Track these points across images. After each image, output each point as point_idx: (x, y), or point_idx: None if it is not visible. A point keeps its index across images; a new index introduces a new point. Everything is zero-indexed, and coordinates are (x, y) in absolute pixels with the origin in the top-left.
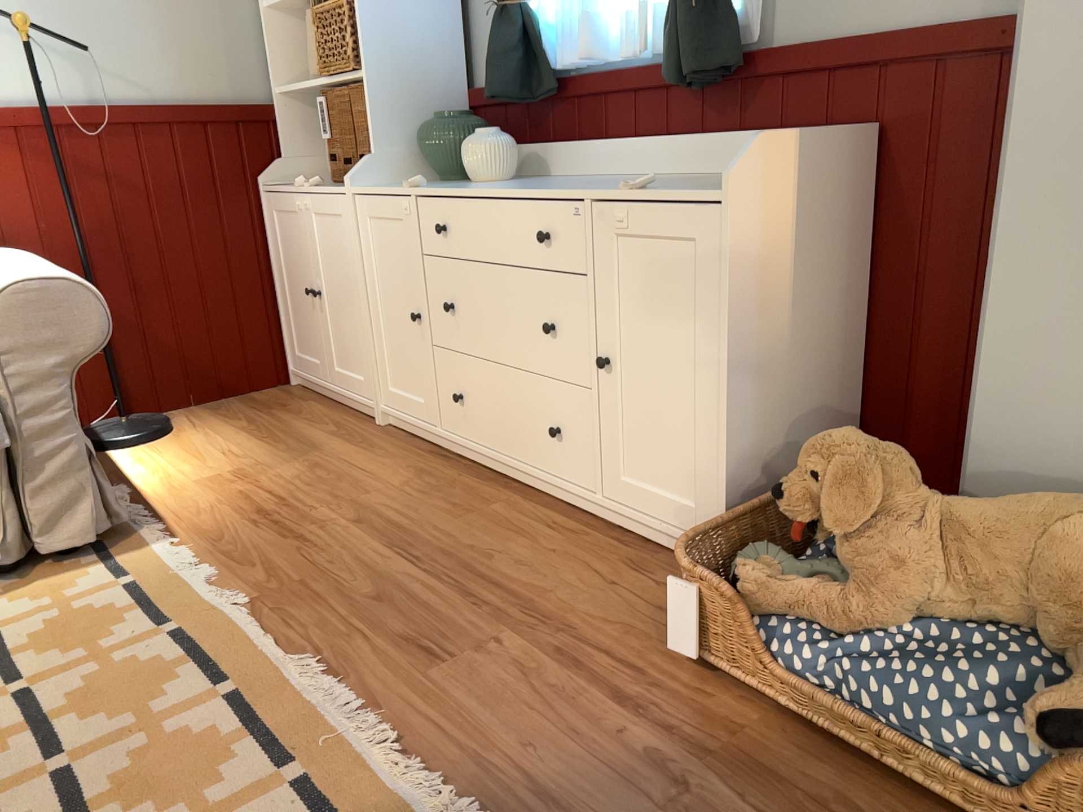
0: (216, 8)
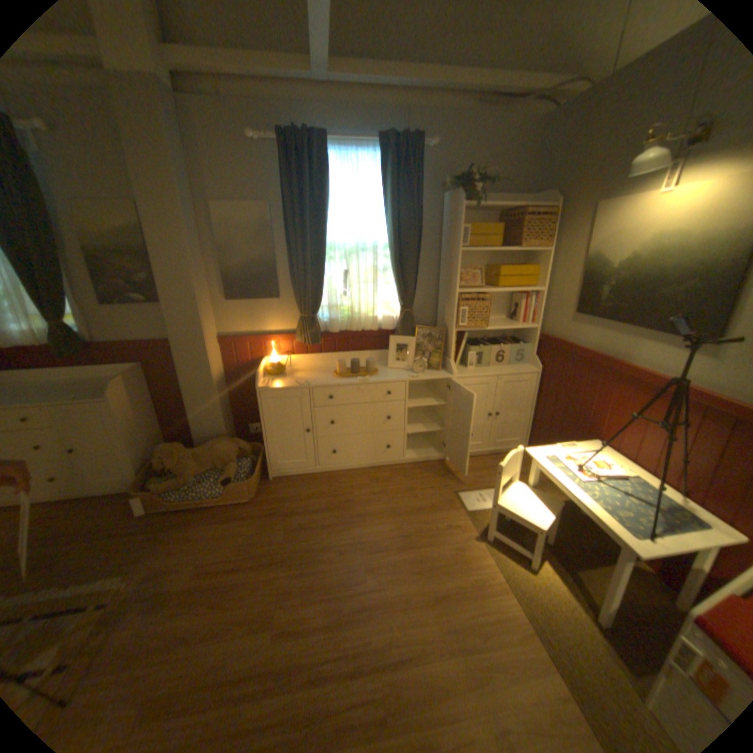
0: None
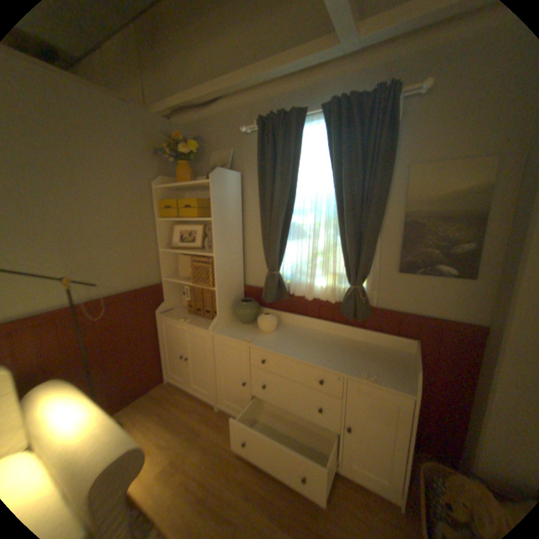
0: (141, 251)
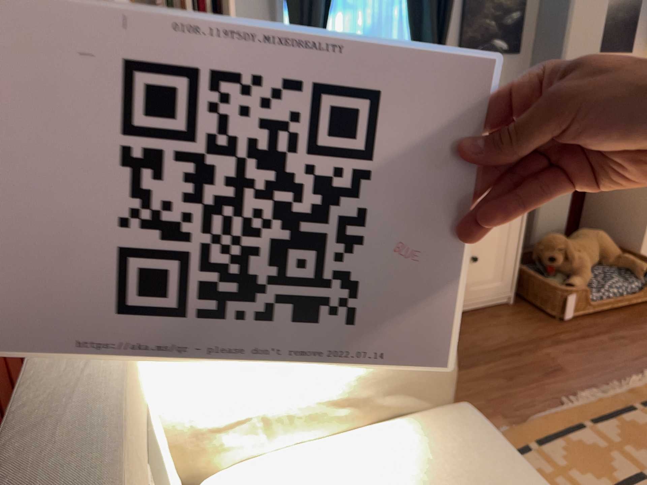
0: None
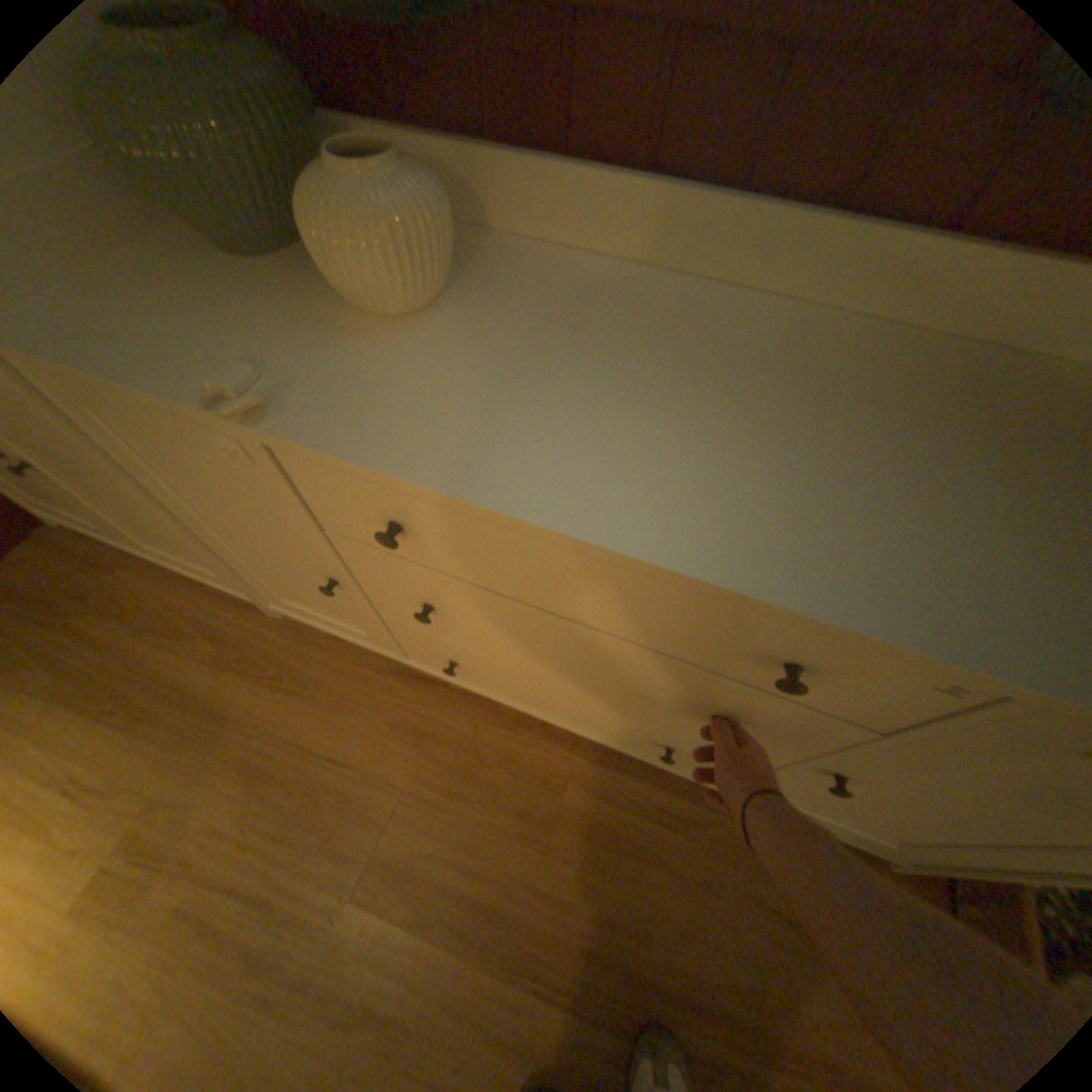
0: None
